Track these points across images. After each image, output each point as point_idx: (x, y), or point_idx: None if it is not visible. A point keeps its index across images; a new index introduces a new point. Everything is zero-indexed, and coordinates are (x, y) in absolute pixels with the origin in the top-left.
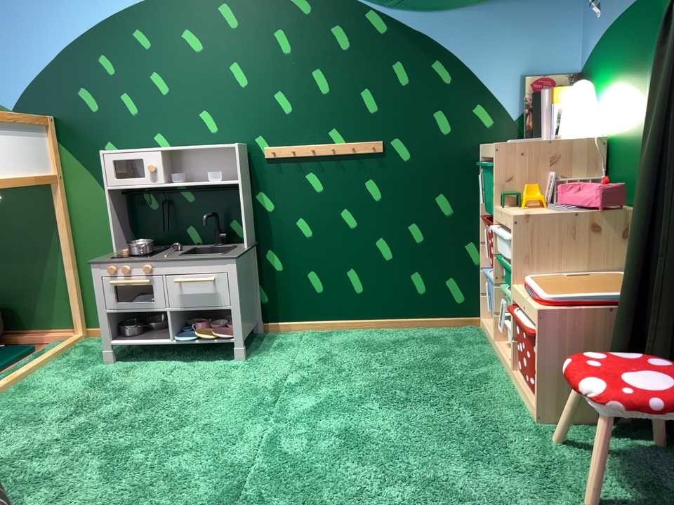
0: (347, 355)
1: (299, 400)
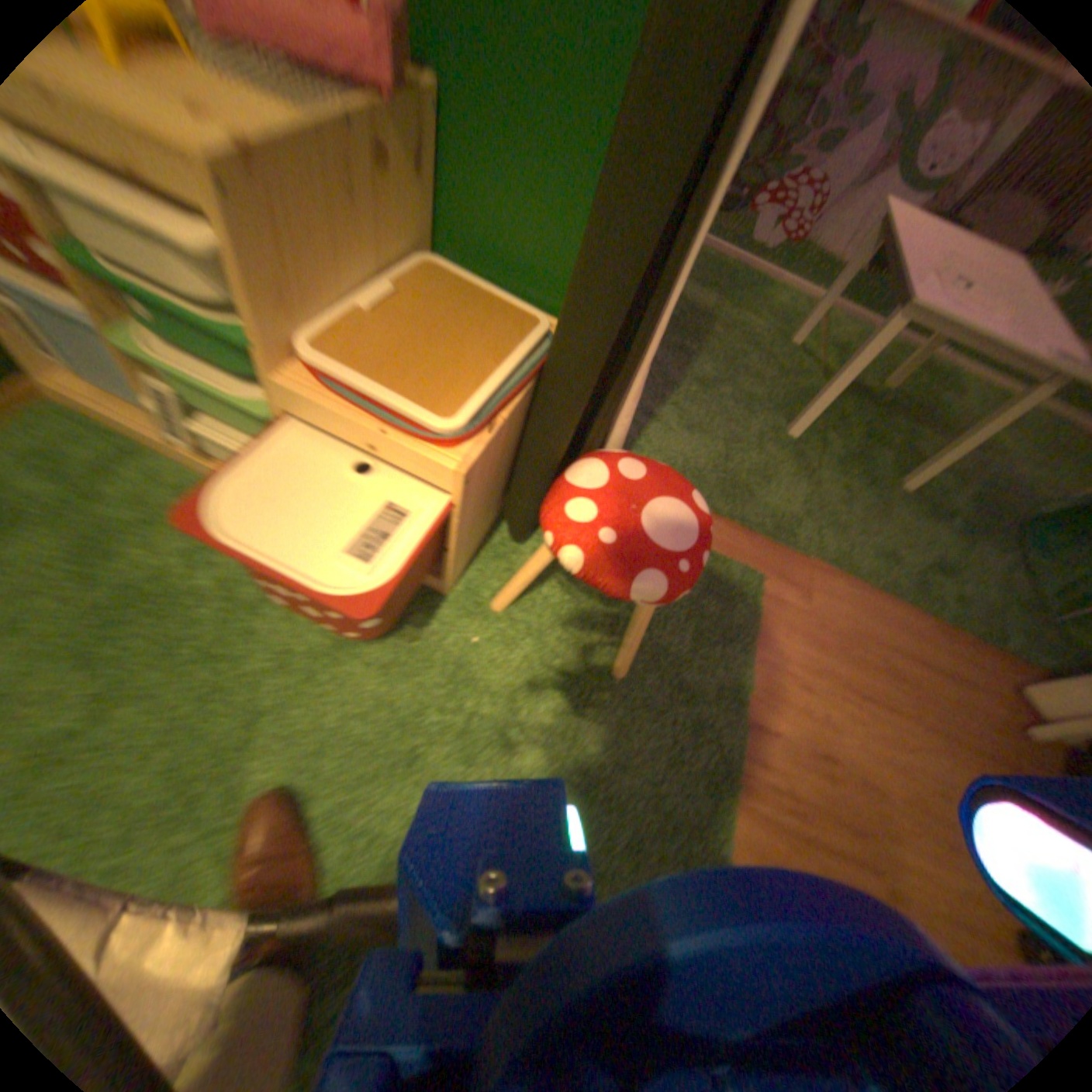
0: None
1: None
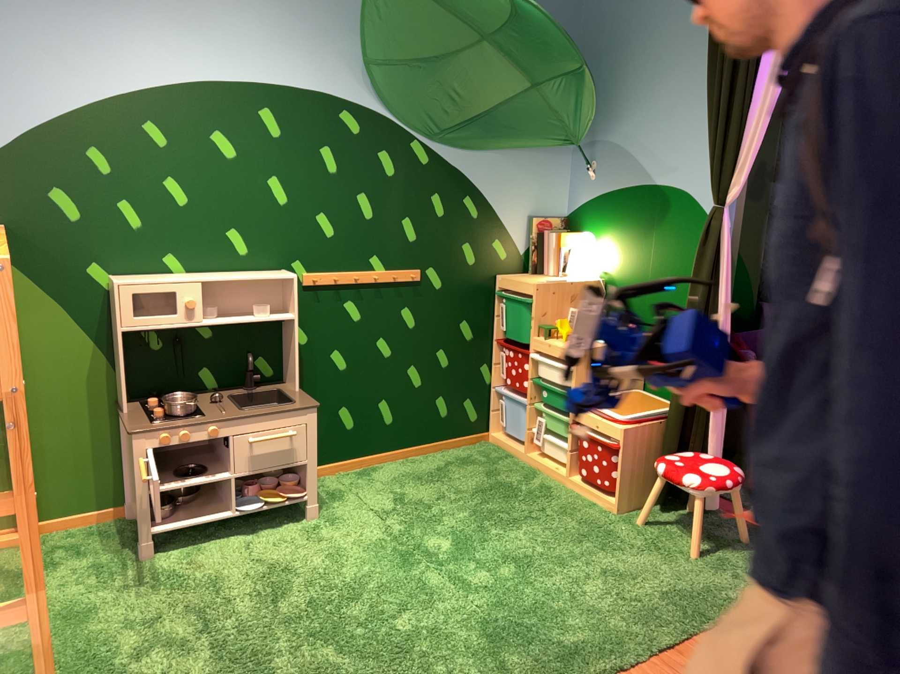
0: (411, 487)
1: (428, 536)
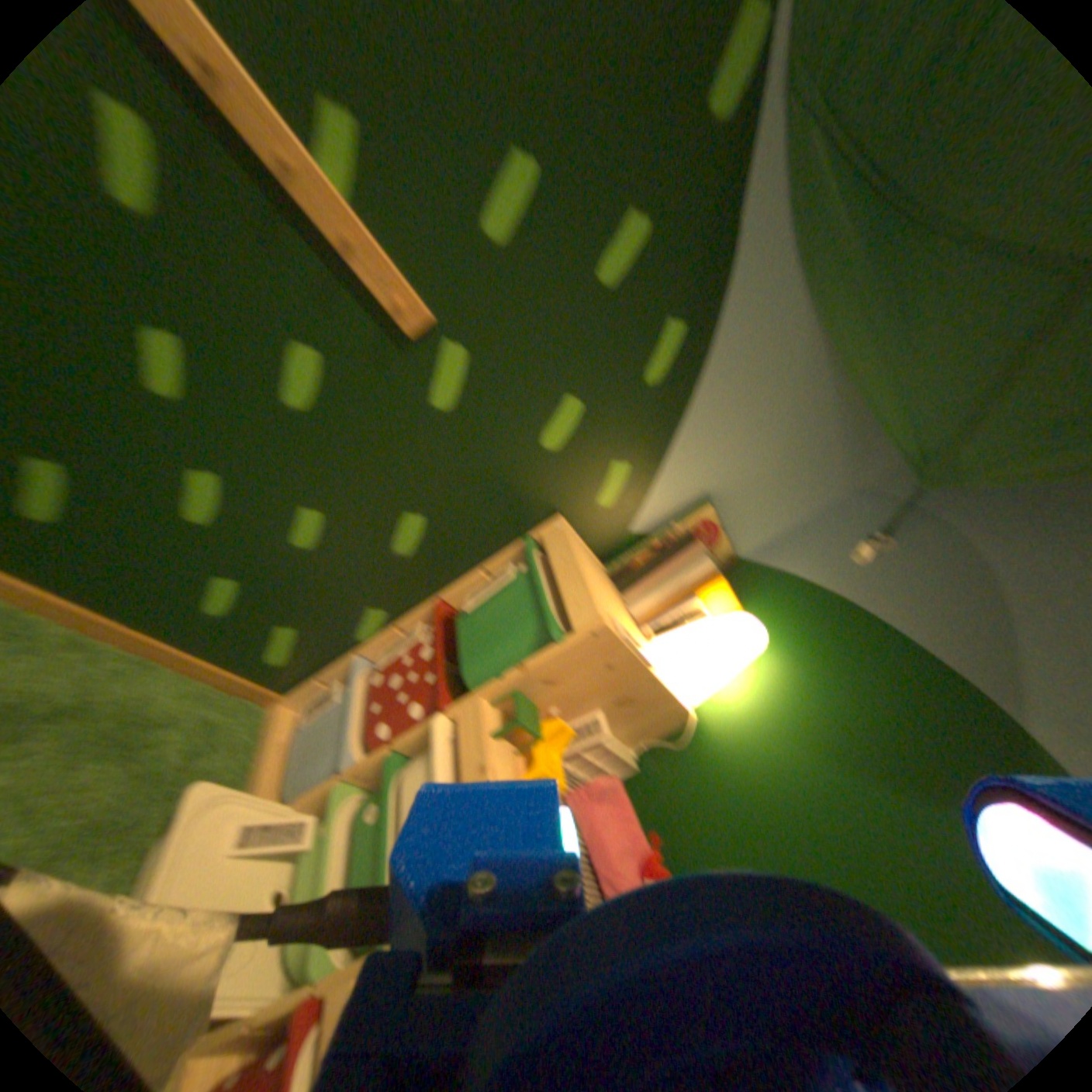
0: None
1: None
